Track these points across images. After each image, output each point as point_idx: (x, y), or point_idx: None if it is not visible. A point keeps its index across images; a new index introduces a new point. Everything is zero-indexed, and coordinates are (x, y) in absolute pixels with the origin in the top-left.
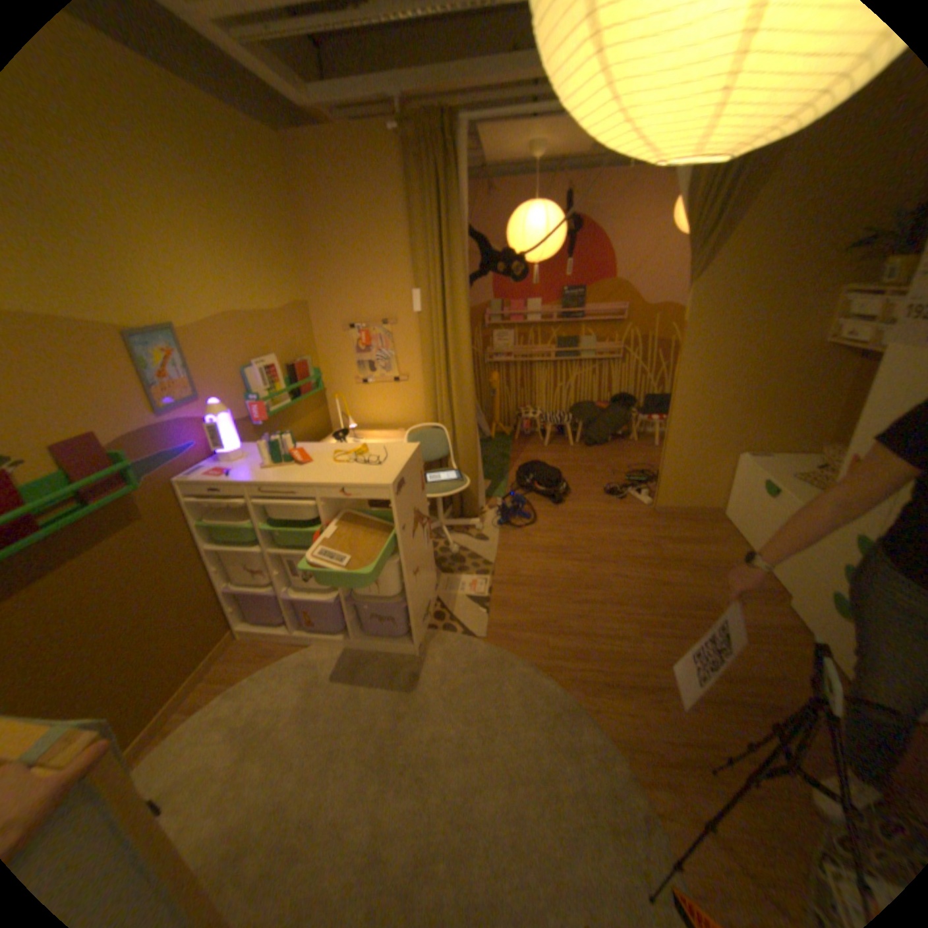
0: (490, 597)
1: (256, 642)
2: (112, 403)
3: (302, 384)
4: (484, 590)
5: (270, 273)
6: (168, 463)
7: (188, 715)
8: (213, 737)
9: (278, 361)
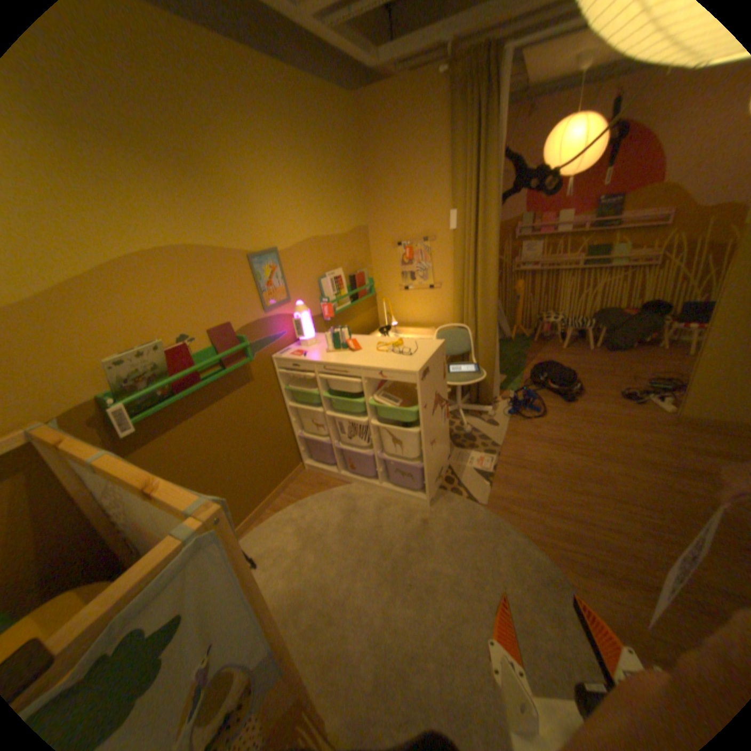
0: (495, 474)
1: (317, 474)
2: (241, 303)
3: (360, 290)
4: (490, 467)
5: (342, 205)
6: (270, 345)
7: (275, 512)
8: (288, 530)
9: (344, 273)
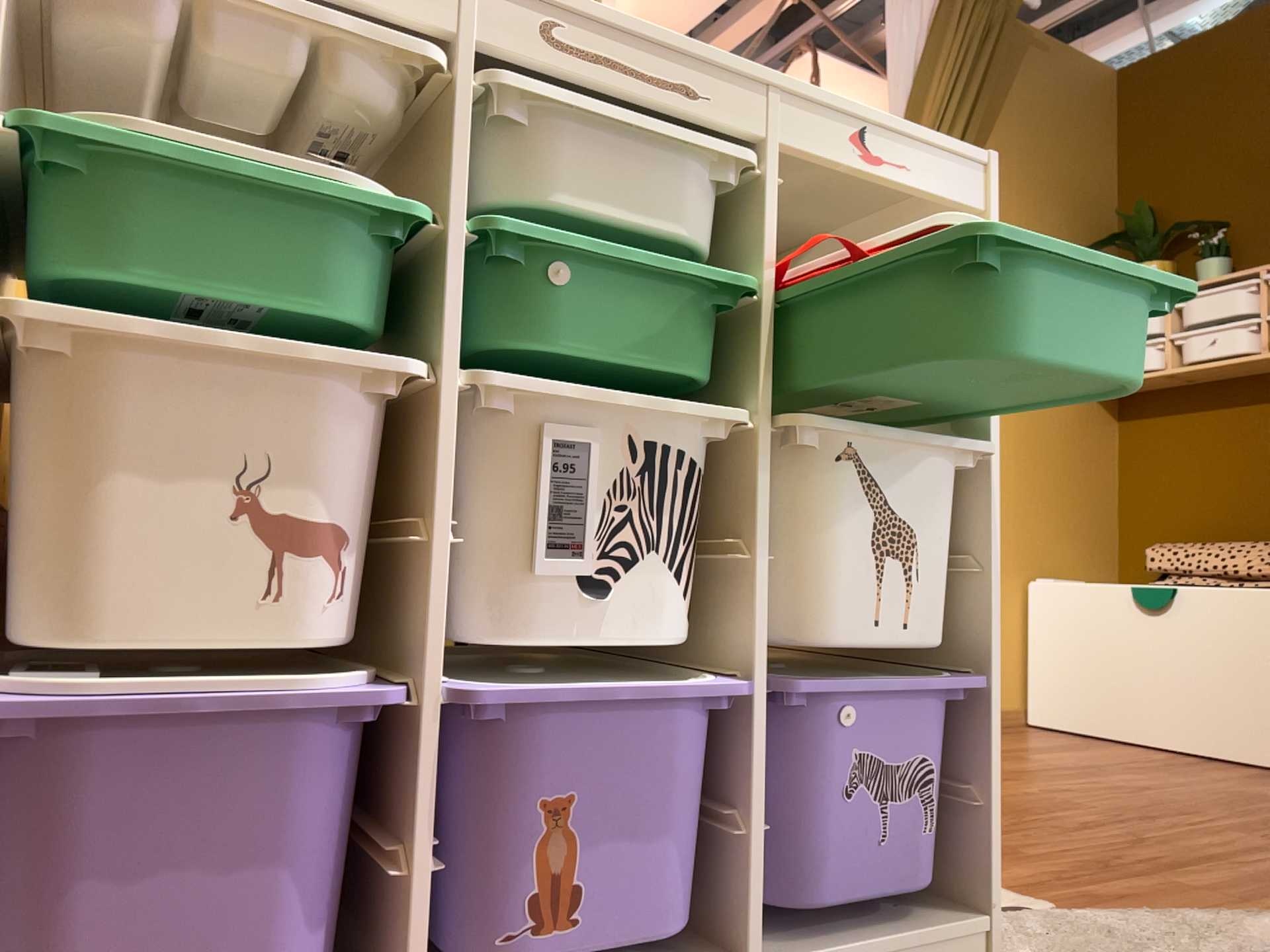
0: None
1: None
2: None
3: None
4: None
5: None
6: None
7: None
8: None
9: None
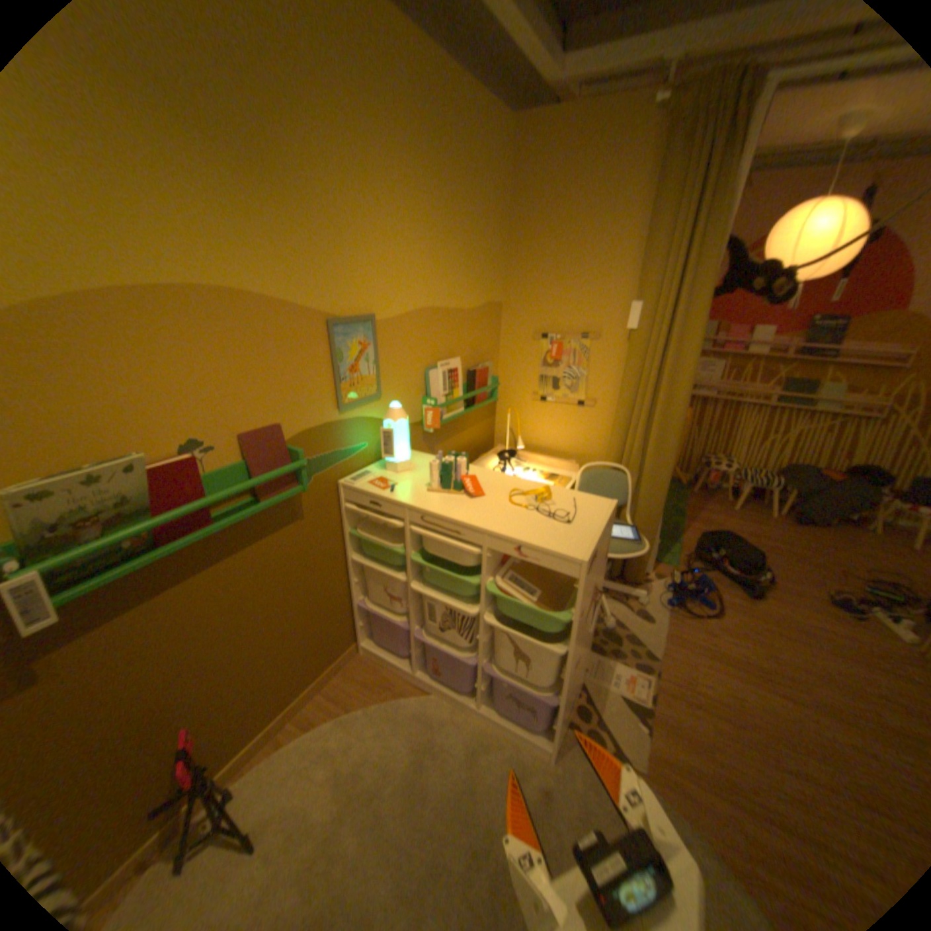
0: (655, 713)
1: (377, 665)
2: (304, 394)
3: (480, 392)
4: (647, 697)
5: (476, 268)
6: (339, 463)
7: (301, 730)
8: (318, 773)
9: (461, 365)
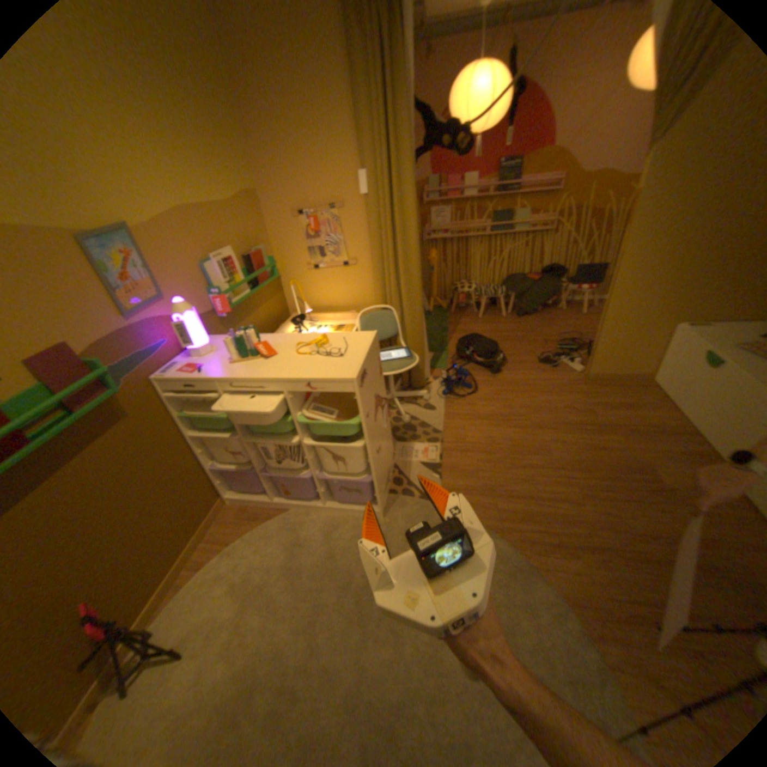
0: (442, 464)
1: (243, 506)
2: (80, 309)
3: (260, 272)
4: (436, 456)
5: (218, 160)
6: (145, 362)
7: (195, 571)
8: (217, 591)
9: (235, 252)
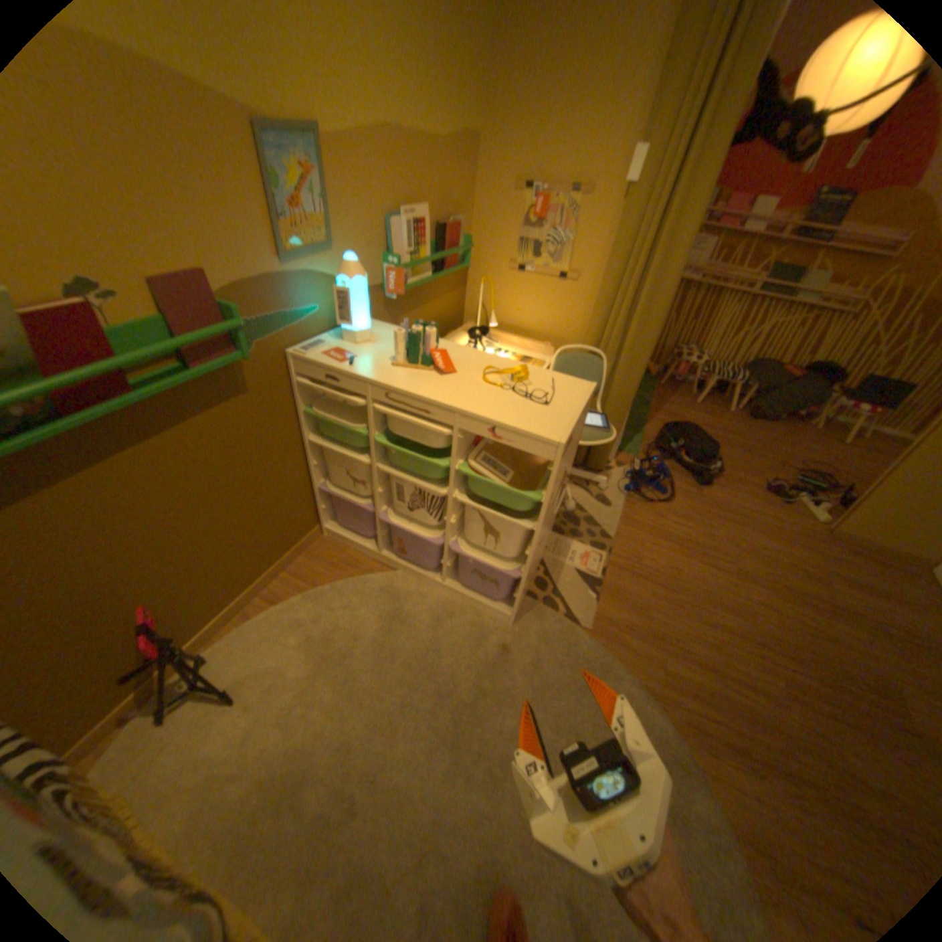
0: (603, 581)
1: (343, 545)
2: (231, 231)
3: (450, 254)
4: (597, 569)
5: (450, 74)
6: (286, 329)
7: (269, 604)
8: (290, 639)
9: (429, 216)
